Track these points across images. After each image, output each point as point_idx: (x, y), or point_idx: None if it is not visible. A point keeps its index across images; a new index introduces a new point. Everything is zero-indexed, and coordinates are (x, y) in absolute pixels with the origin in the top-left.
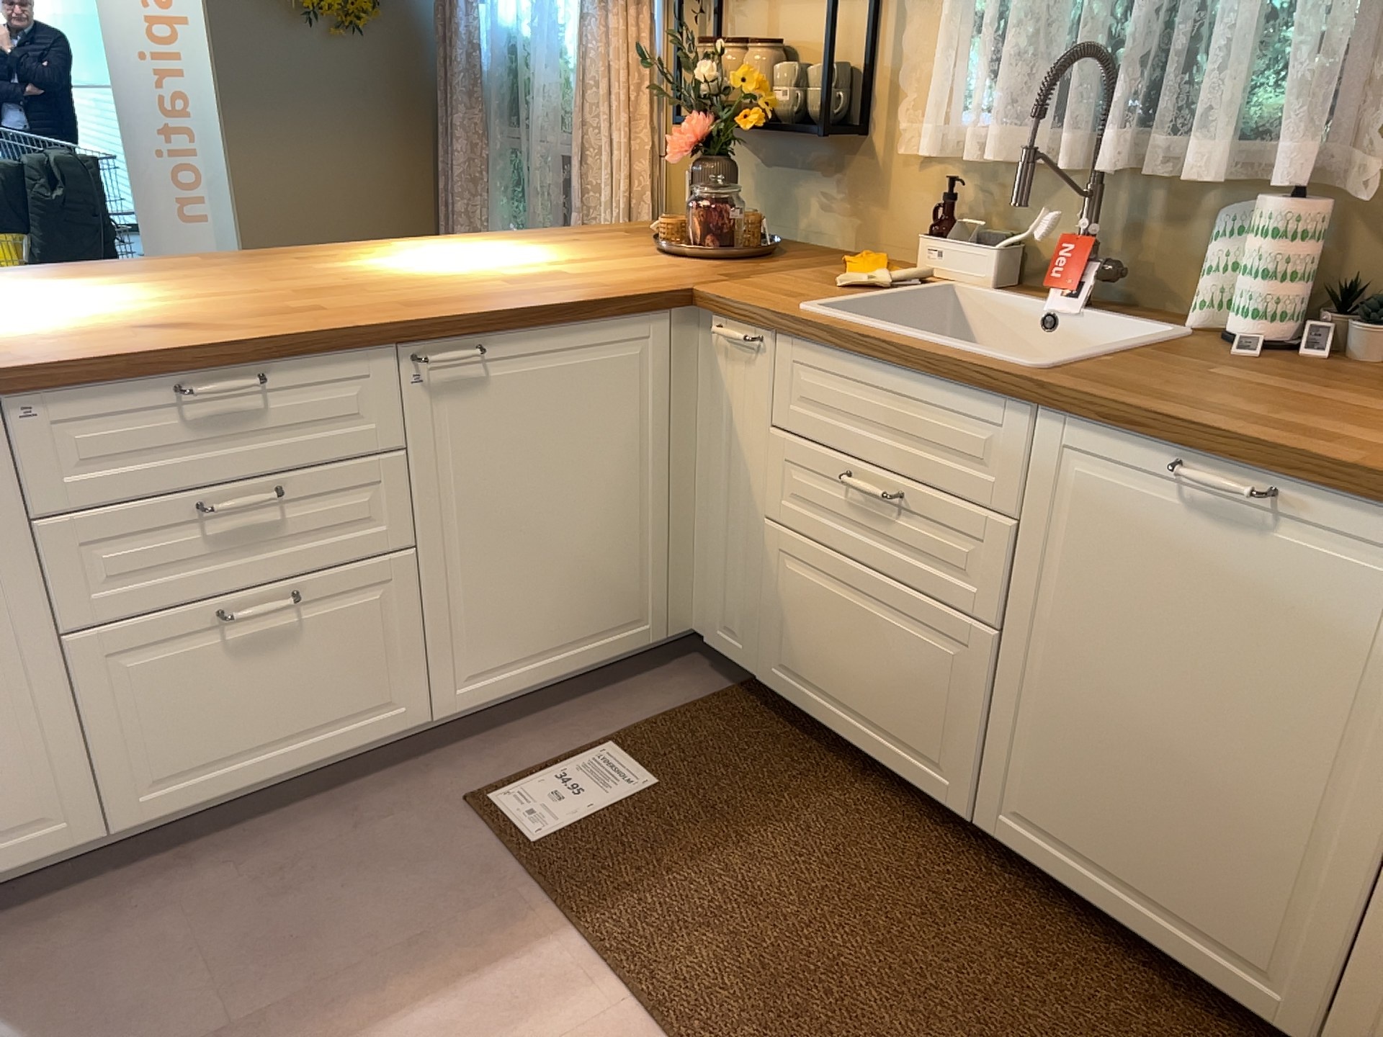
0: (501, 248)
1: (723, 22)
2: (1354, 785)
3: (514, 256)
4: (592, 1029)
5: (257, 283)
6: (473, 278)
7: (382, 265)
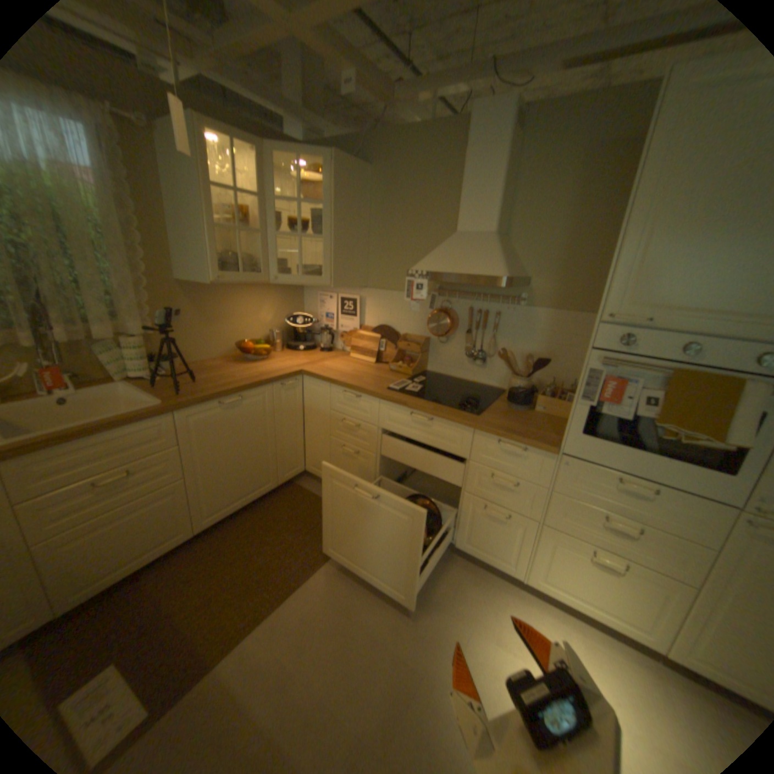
0: None
1: None
2: (268, 438)
3: None
4: (263, 644)
5: None
6: None
7: None
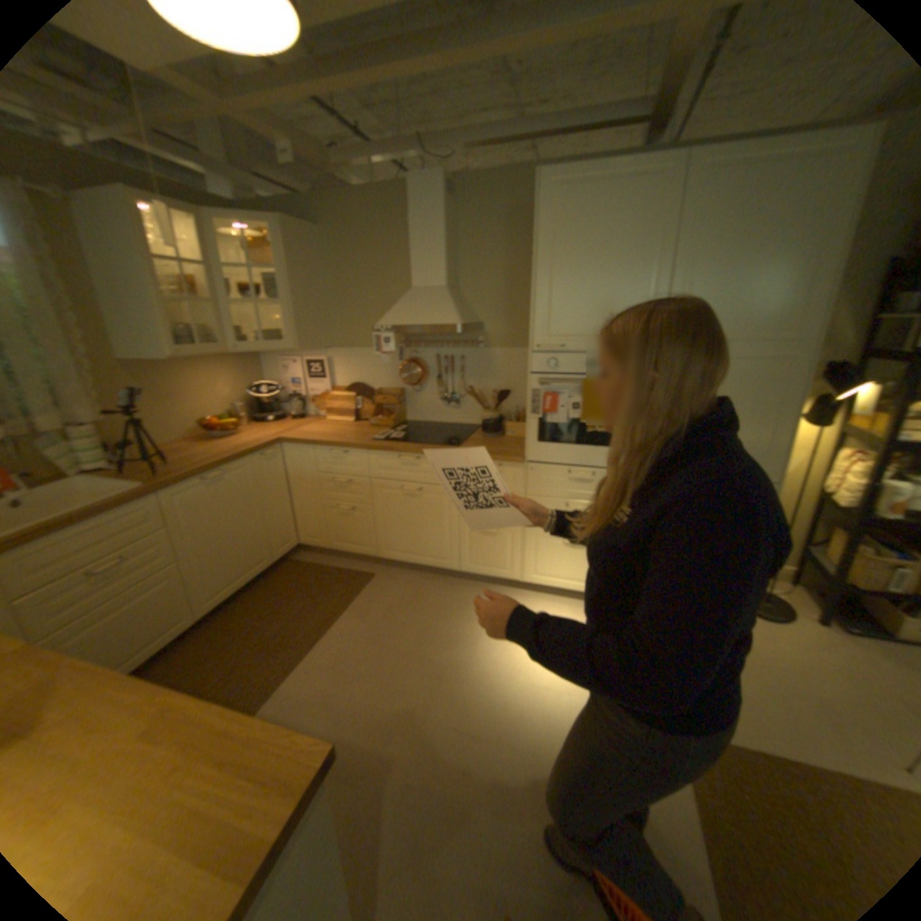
0: None
1: None
2: (258, 511)
3: None
4: (301, 684)
5: None
6: None
7: None
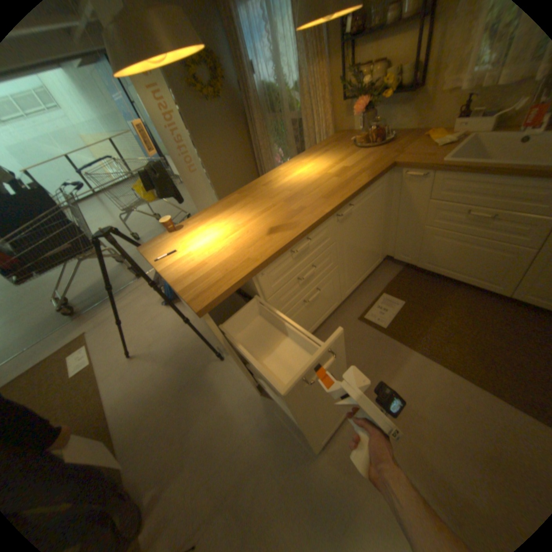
0: (311, 161)
1: (354, 55)
2: None
3: (319, 164)
4: (440, 379)
5: (266, 200)
6: (323, 178)
7: (289, 181)
